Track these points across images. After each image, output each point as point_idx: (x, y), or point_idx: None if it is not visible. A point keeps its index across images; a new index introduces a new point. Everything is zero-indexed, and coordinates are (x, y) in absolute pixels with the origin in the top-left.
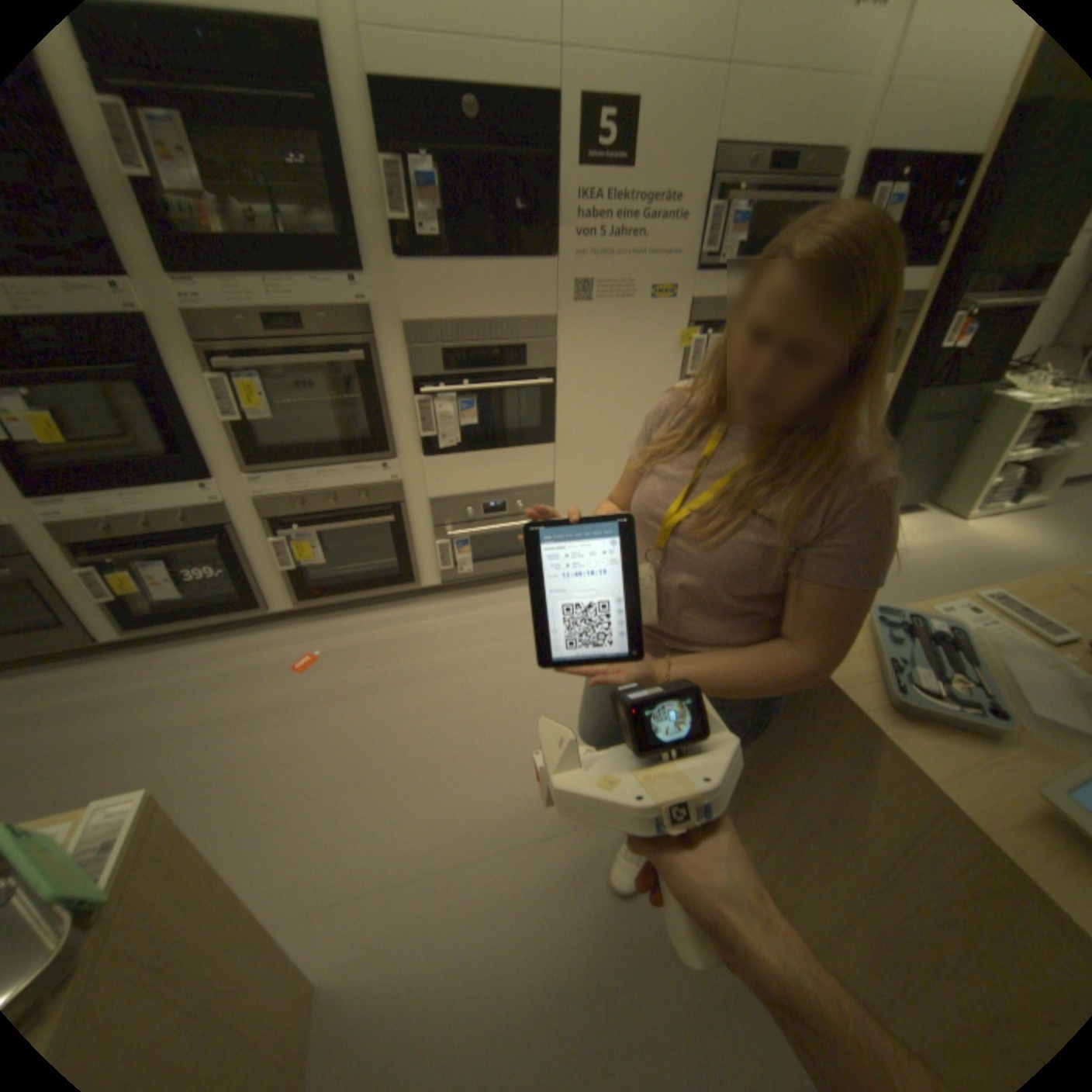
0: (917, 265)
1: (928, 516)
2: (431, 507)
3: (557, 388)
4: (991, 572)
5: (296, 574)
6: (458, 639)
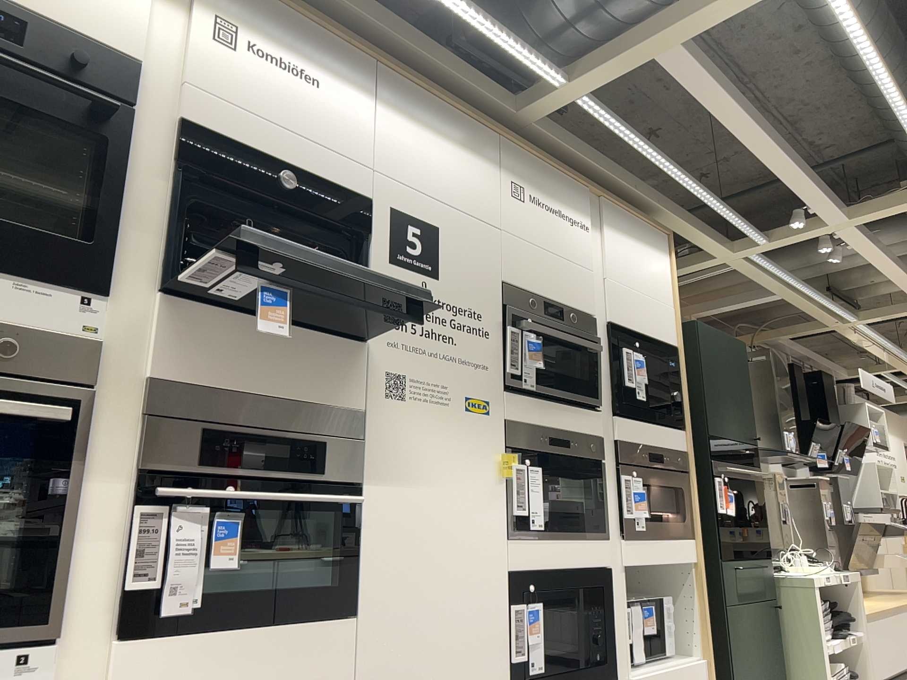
0: (670, 426)
1: None
2: None
3: (366, 516)
4: None
5: None
6: None
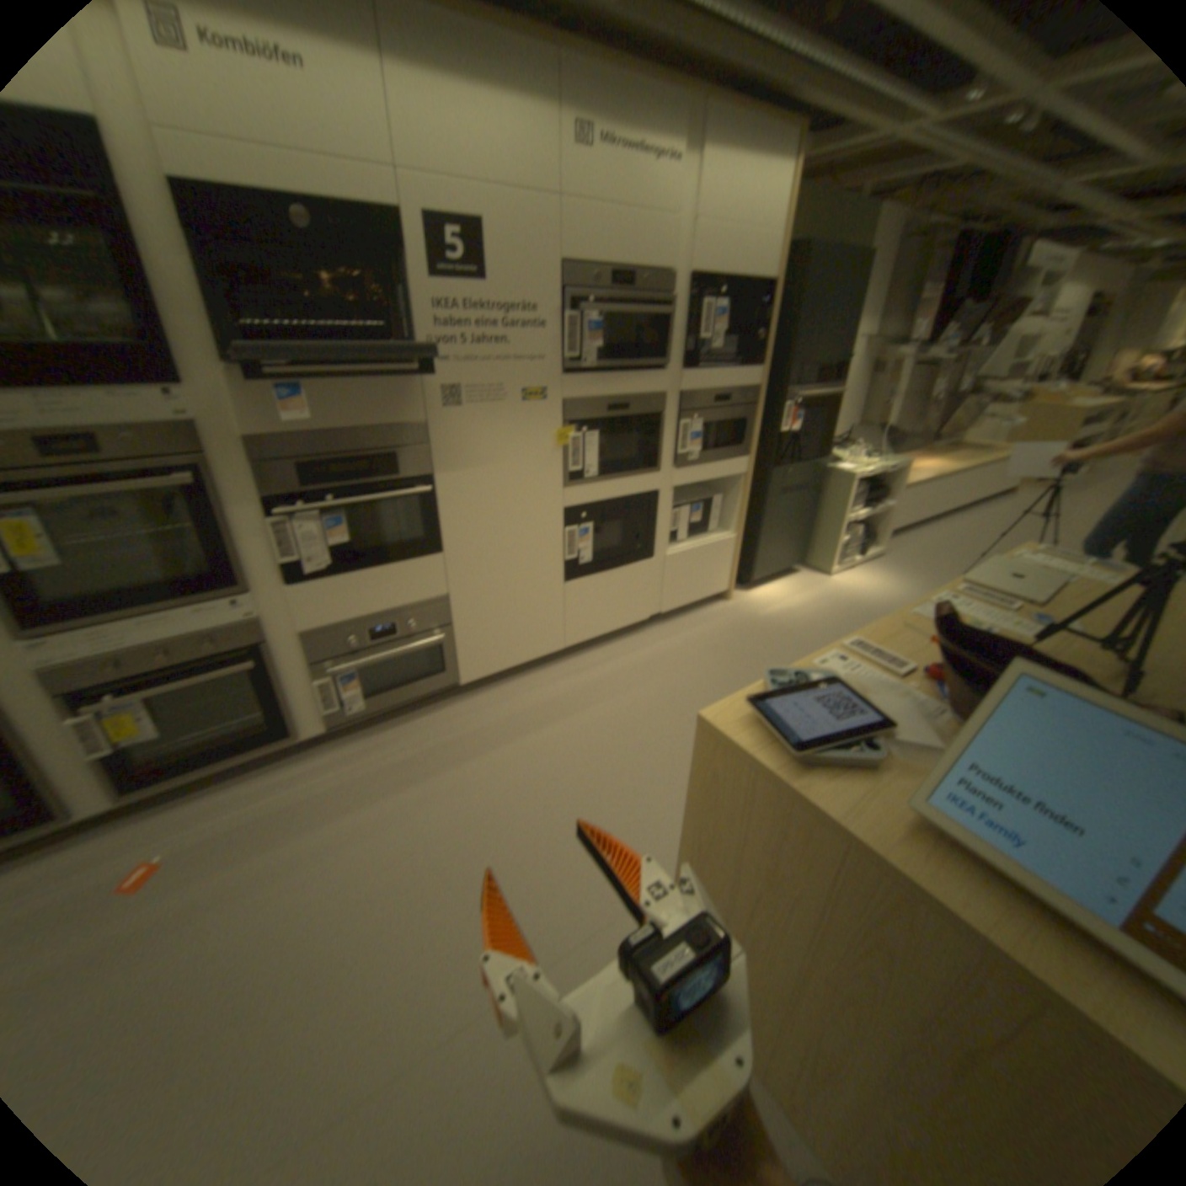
0: (749, 364)
1: (802, 575)
2: (305, 640)
3: (440, 493)
4: (858, 618)
5: (119, 757)
6: (359, 791)
